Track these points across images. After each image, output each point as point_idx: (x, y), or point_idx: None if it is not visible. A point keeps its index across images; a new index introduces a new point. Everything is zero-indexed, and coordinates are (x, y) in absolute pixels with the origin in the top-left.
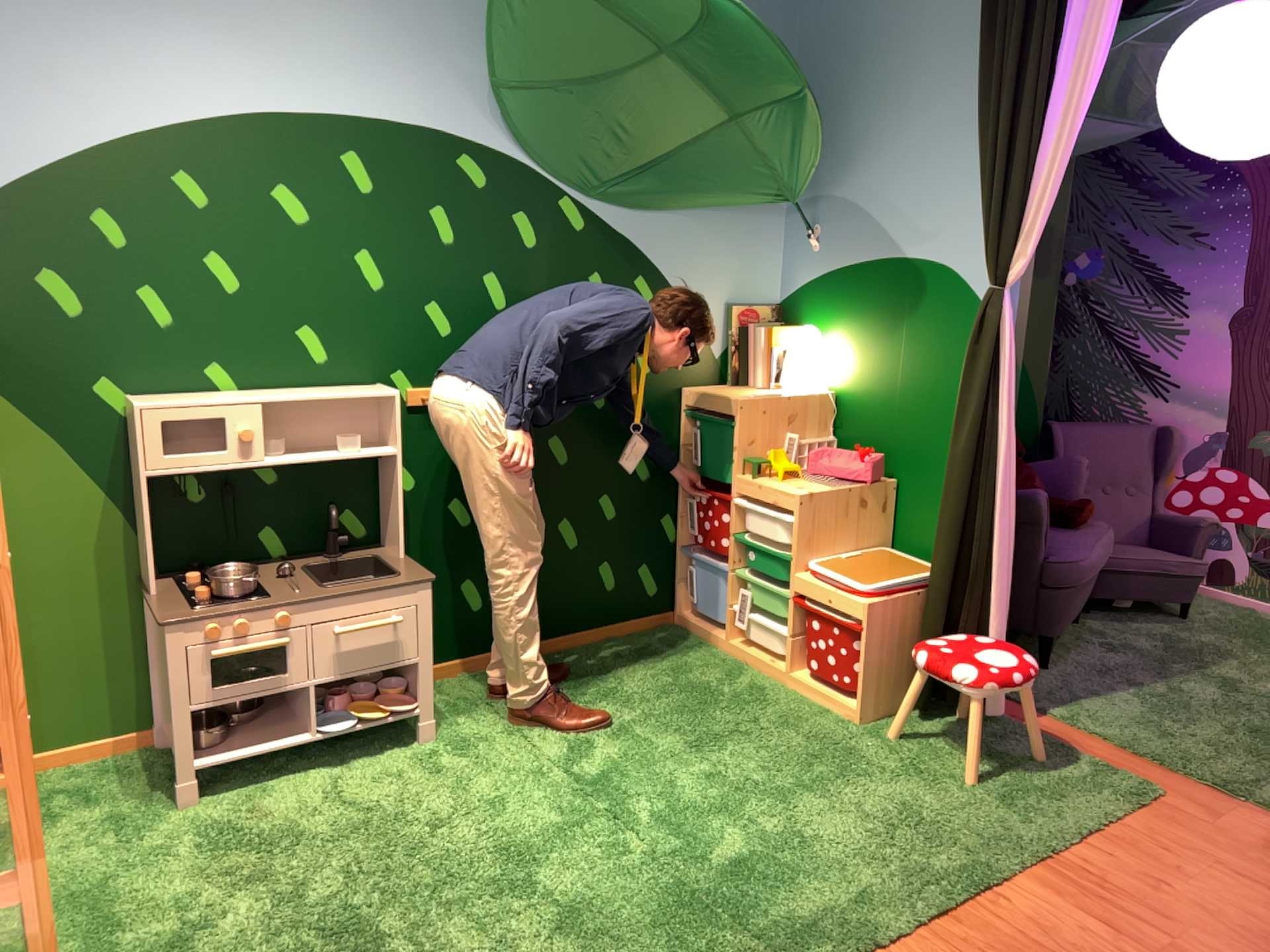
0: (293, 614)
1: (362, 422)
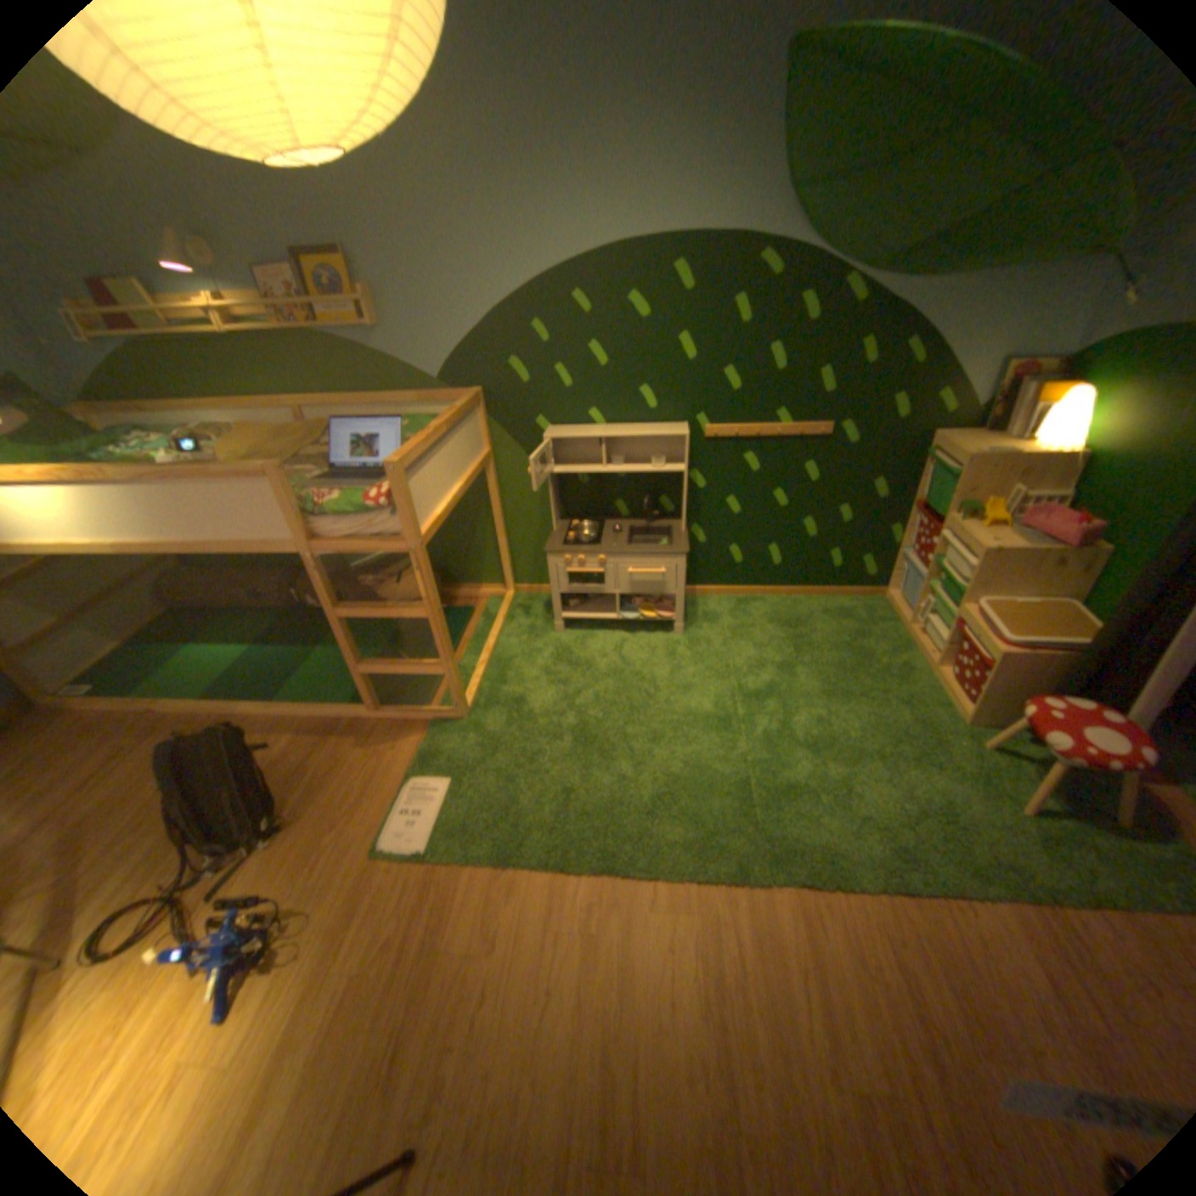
0: (606, 559)
1: (672, 448)
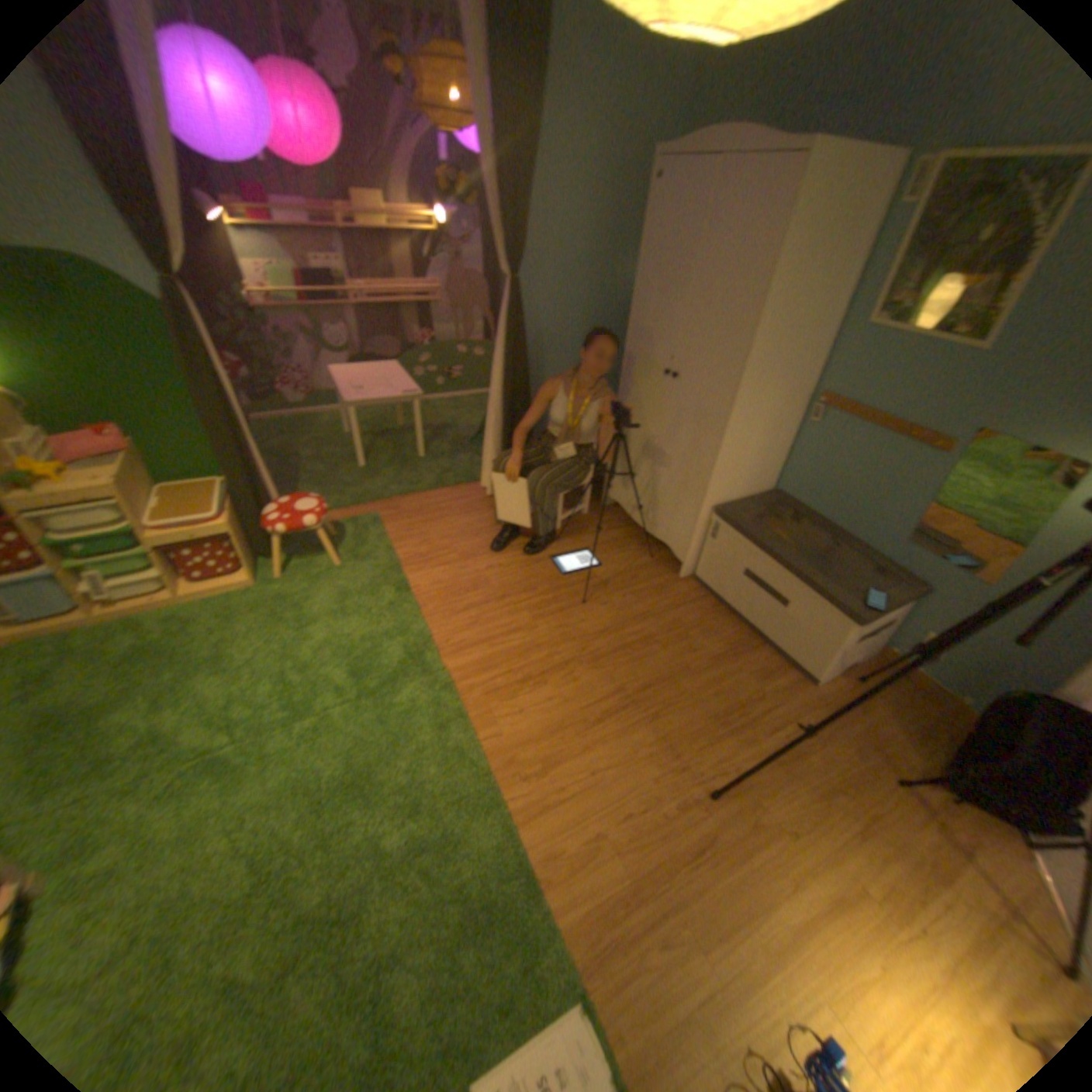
0: None
1: None
